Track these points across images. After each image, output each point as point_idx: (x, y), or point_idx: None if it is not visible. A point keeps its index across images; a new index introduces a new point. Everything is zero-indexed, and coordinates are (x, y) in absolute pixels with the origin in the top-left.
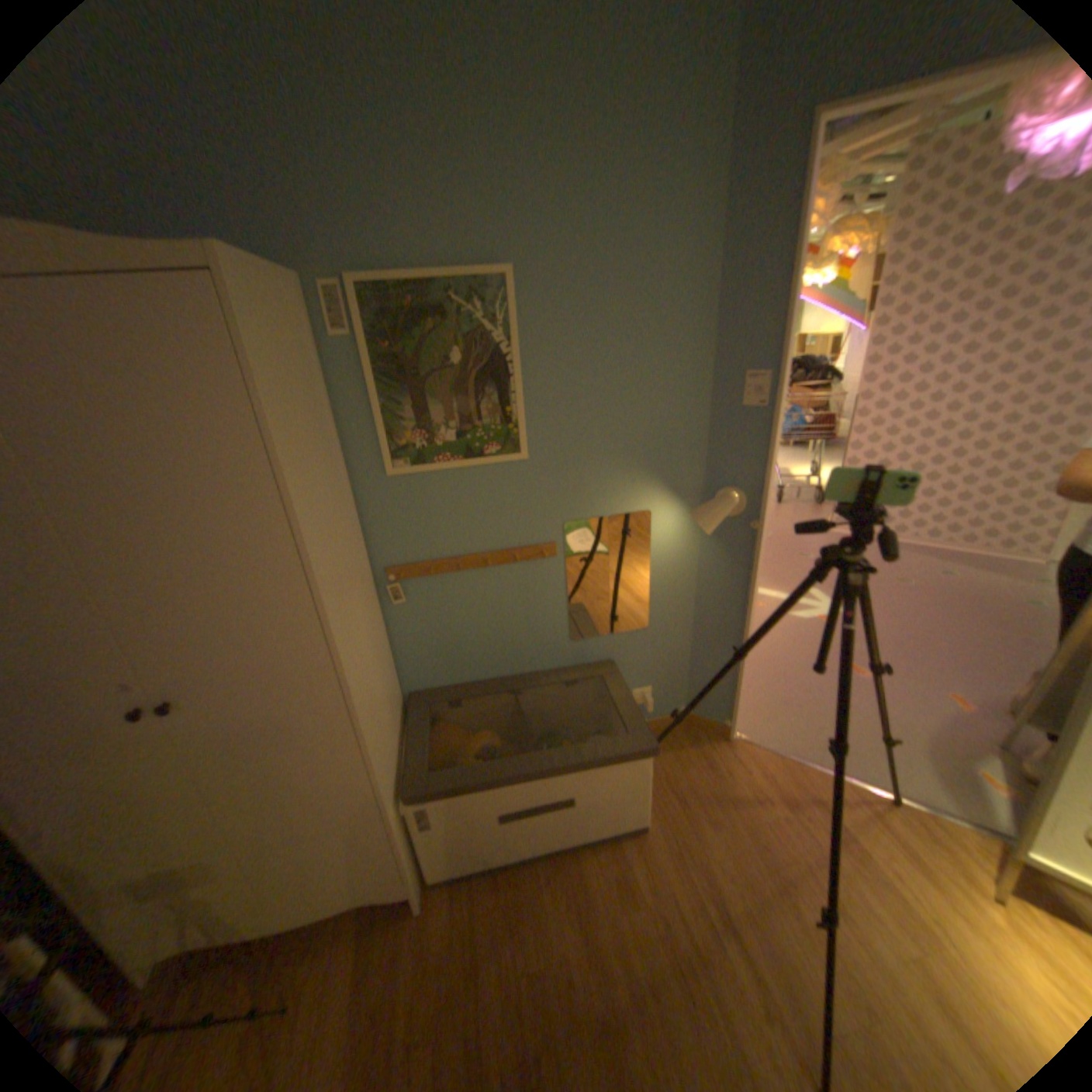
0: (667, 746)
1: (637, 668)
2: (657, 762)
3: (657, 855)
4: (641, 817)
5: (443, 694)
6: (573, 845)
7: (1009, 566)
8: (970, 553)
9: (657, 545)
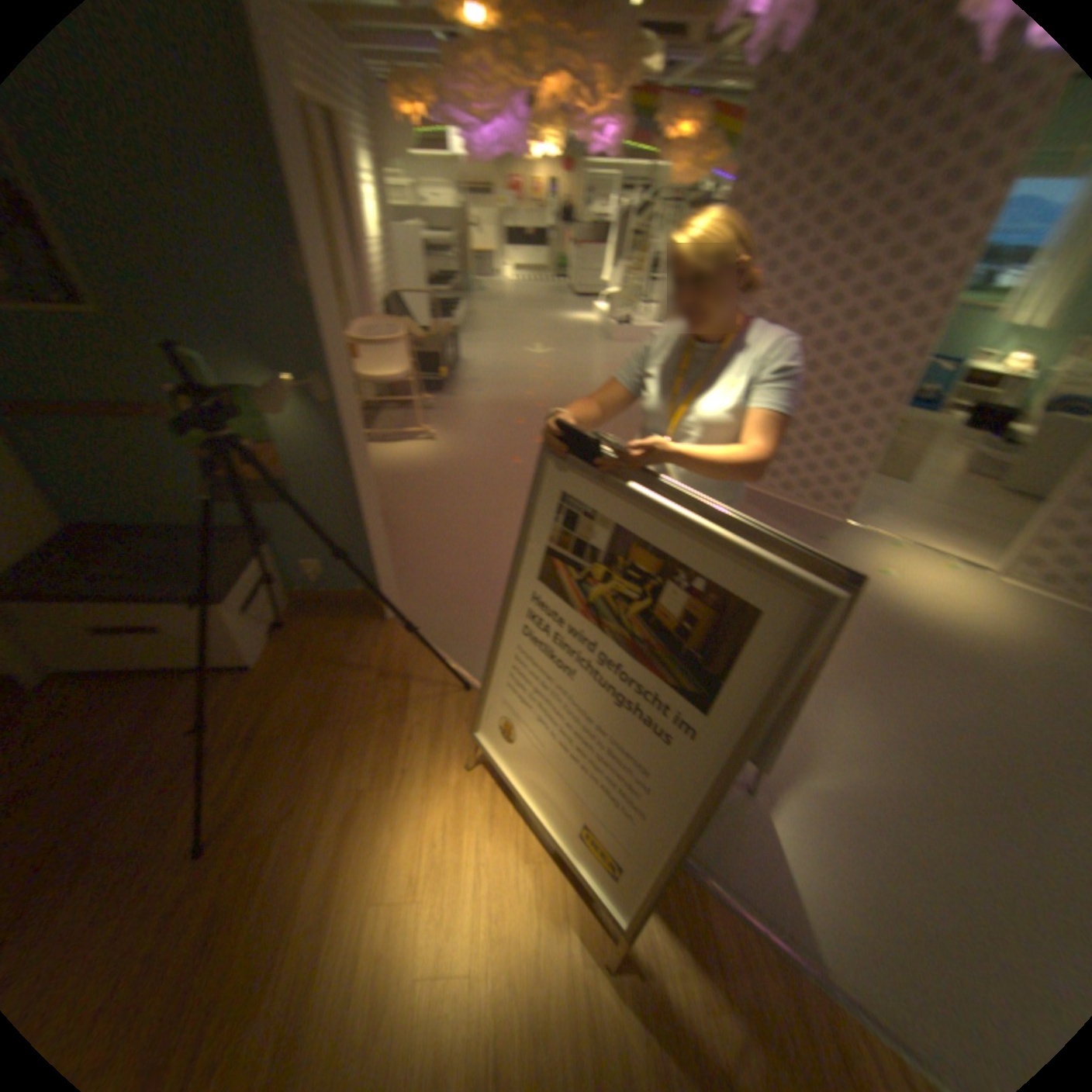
0: (327, 616)
1: (291, 542)
2: (306, 626)
3: (238, 691)
4: (227, 659)
5: (88, 532)
6: (167, 670)
7: (806, 520)
8: (782, 502)
9: (270, 425)
